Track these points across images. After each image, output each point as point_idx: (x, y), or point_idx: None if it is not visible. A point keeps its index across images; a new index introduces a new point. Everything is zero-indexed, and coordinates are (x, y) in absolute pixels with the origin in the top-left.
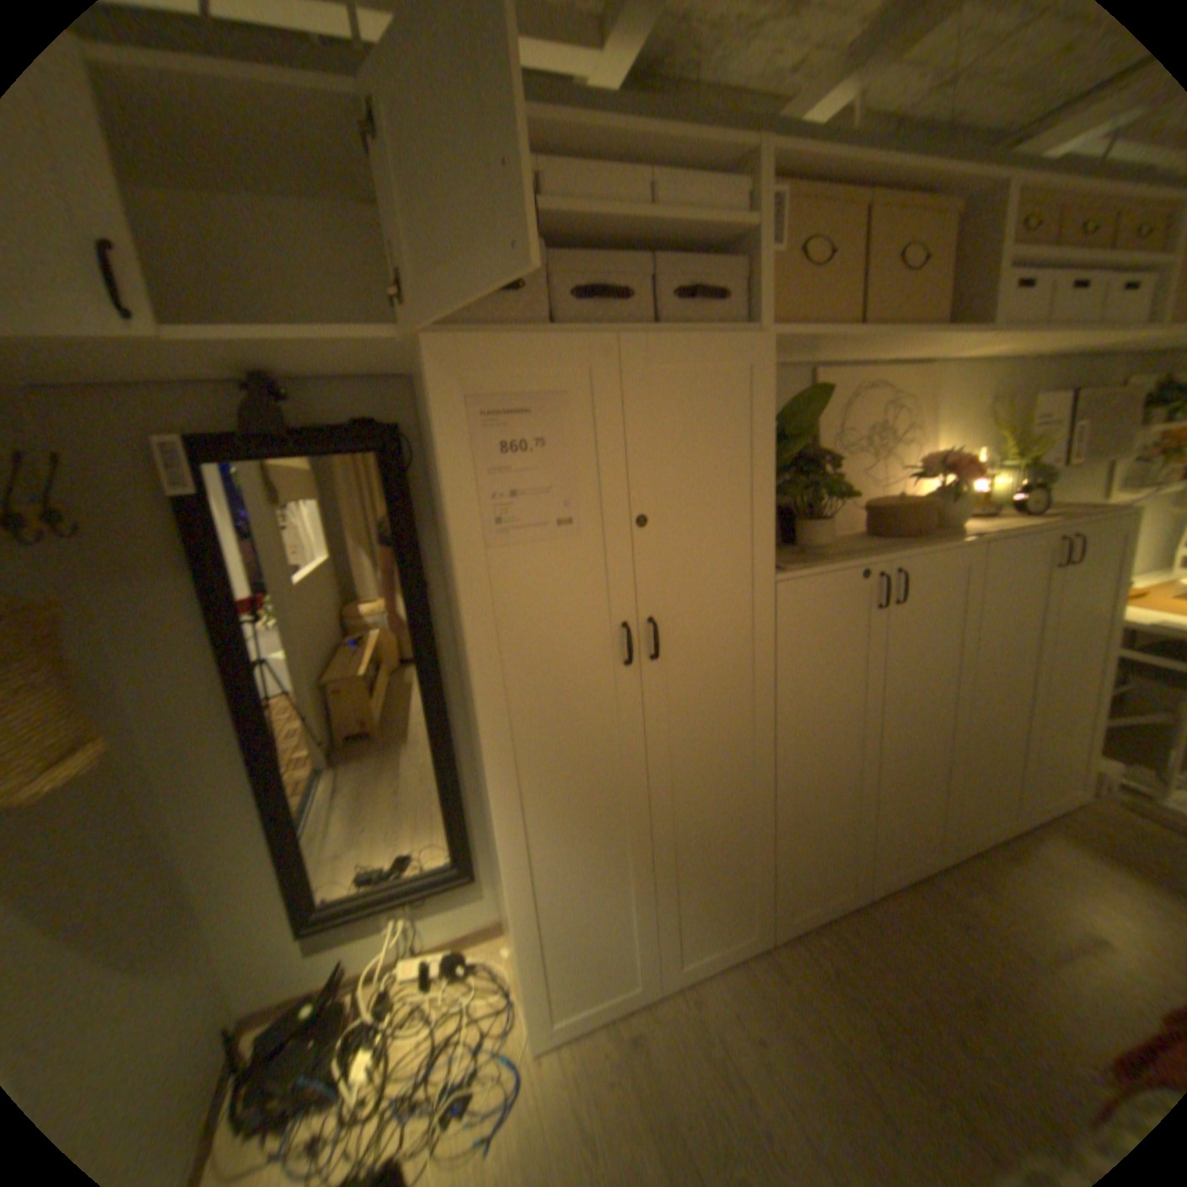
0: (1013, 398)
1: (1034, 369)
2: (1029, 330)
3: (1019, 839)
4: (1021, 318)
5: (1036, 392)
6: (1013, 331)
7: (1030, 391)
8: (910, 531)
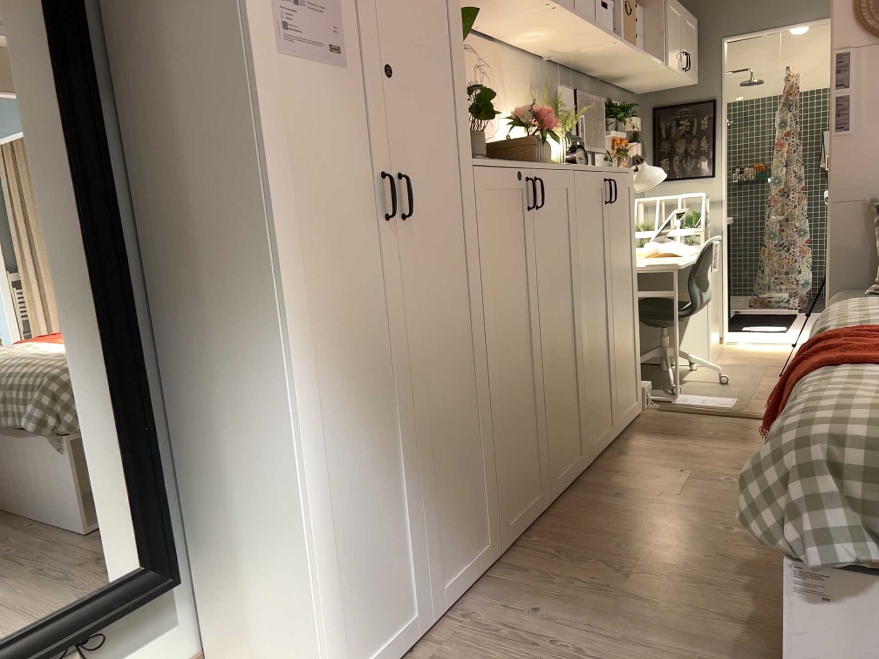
0: (540, 90)
1: (549, 68)
2: (570, 10)
3: (616, 441)
4: (562, 2)
5: (554, 85)
6: (563, 7)
7: (549, 86)
8: (523, 161)
